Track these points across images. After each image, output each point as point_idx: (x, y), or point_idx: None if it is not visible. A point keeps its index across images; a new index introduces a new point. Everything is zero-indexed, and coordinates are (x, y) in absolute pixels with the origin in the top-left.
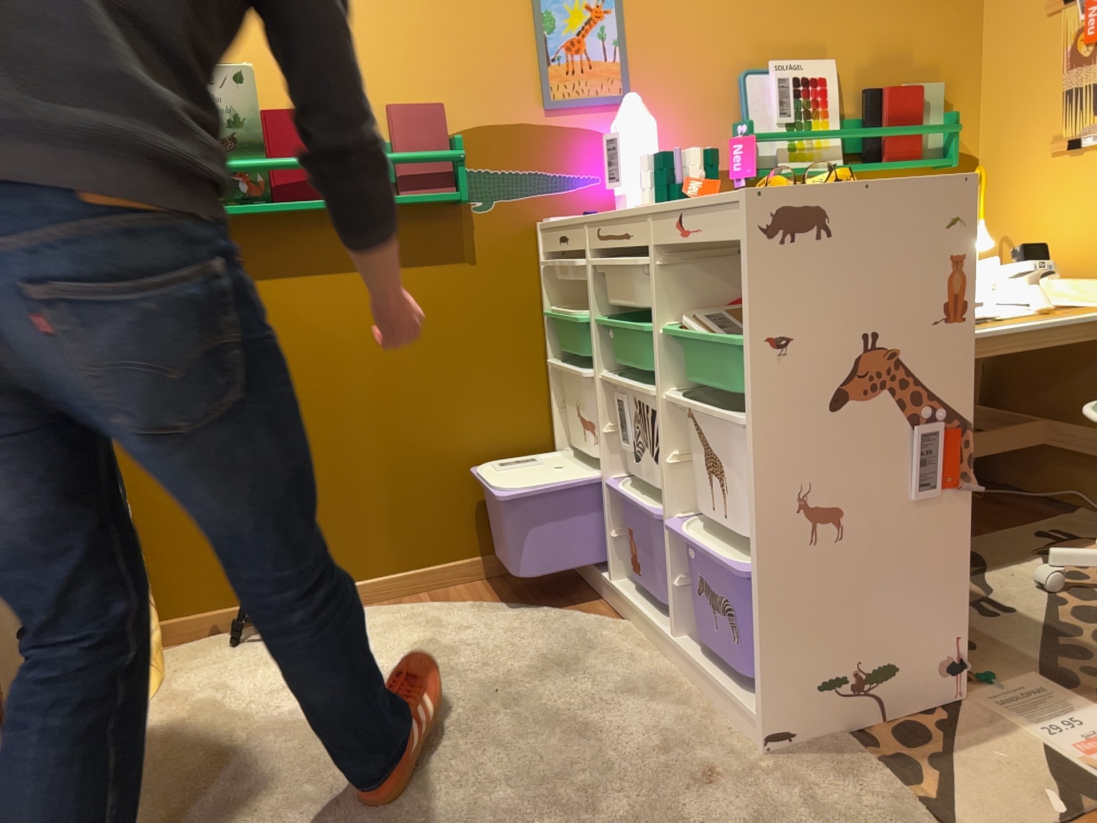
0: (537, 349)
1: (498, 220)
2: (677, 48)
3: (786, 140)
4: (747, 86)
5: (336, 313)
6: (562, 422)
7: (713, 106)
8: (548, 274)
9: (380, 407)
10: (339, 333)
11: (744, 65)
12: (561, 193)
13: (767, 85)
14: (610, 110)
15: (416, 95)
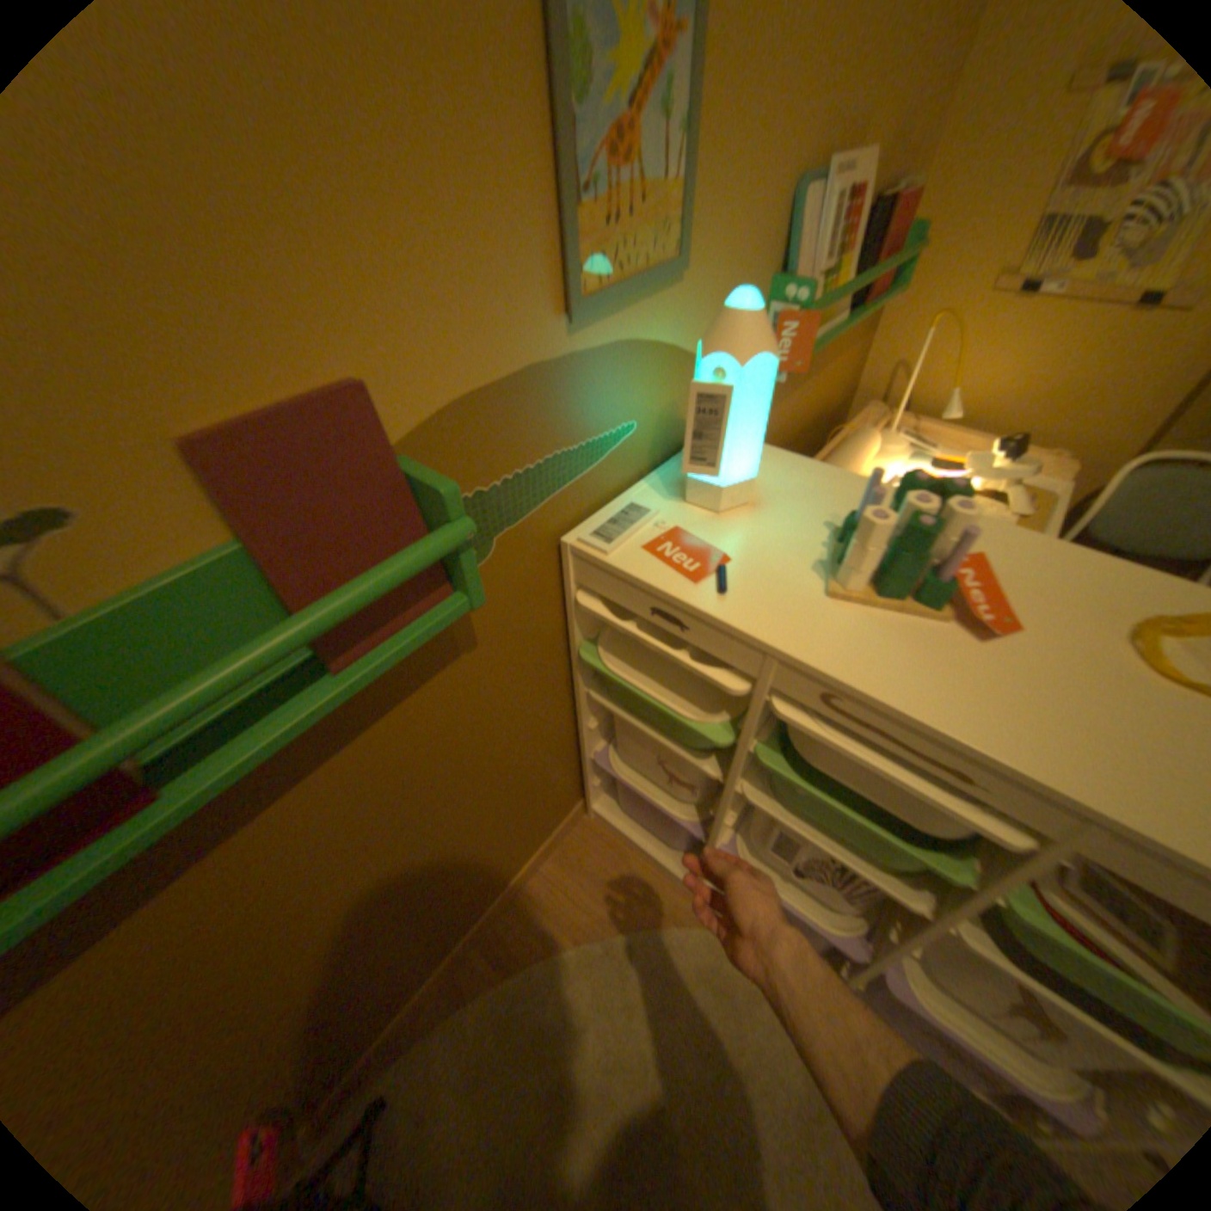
0: (561, 682)
1: (506, 564)
2: (753, 131)
3: (822, 297)
4: (806, 205)
5: (256, 883)
6: (591, 732)
7: (764, 250)
8: (582, 604)
9: (380, 894)
10: (275, 897)
11: (806, 162)
12: (590, 472)
13: (823, 201)
14: (660, 292)
15: (273, 371)
